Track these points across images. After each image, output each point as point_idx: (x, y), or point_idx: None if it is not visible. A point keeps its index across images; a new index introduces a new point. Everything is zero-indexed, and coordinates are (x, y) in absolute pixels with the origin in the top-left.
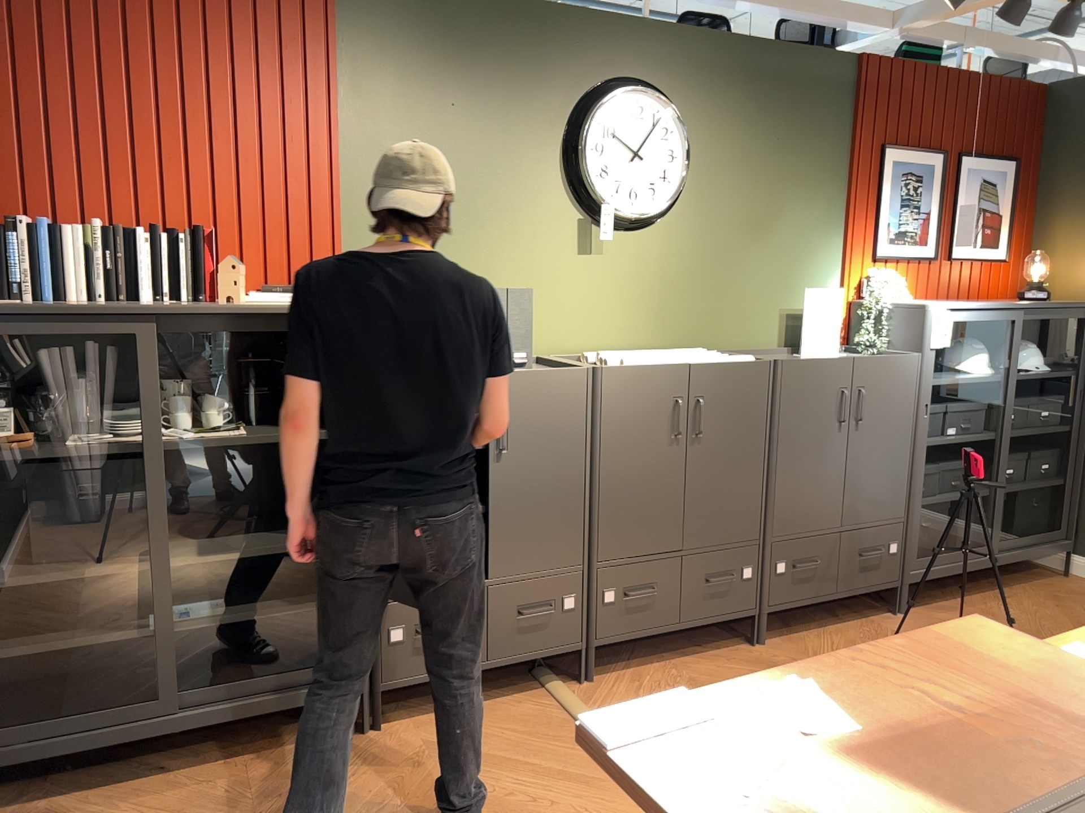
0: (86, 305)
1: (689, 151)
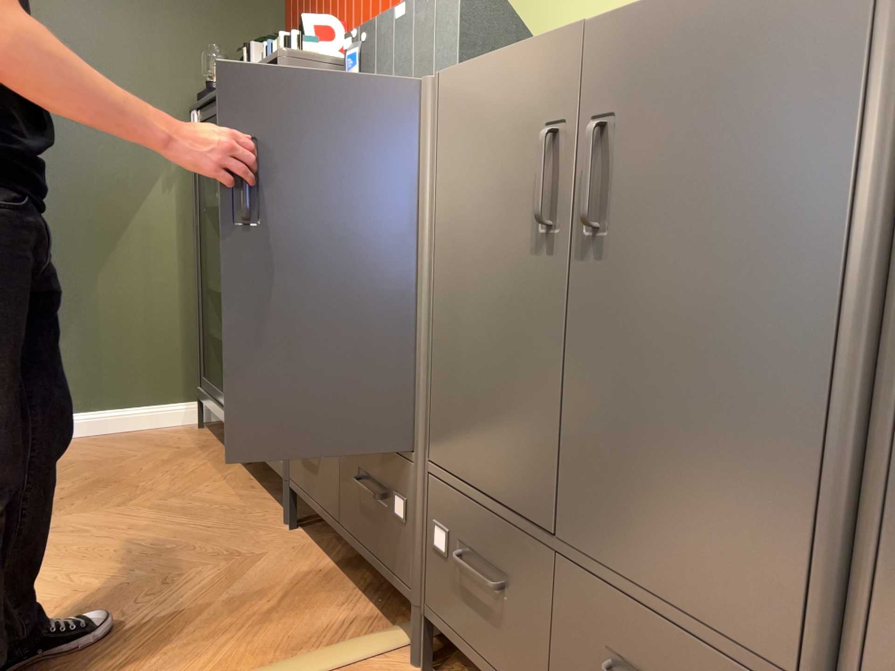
0: None
1: None
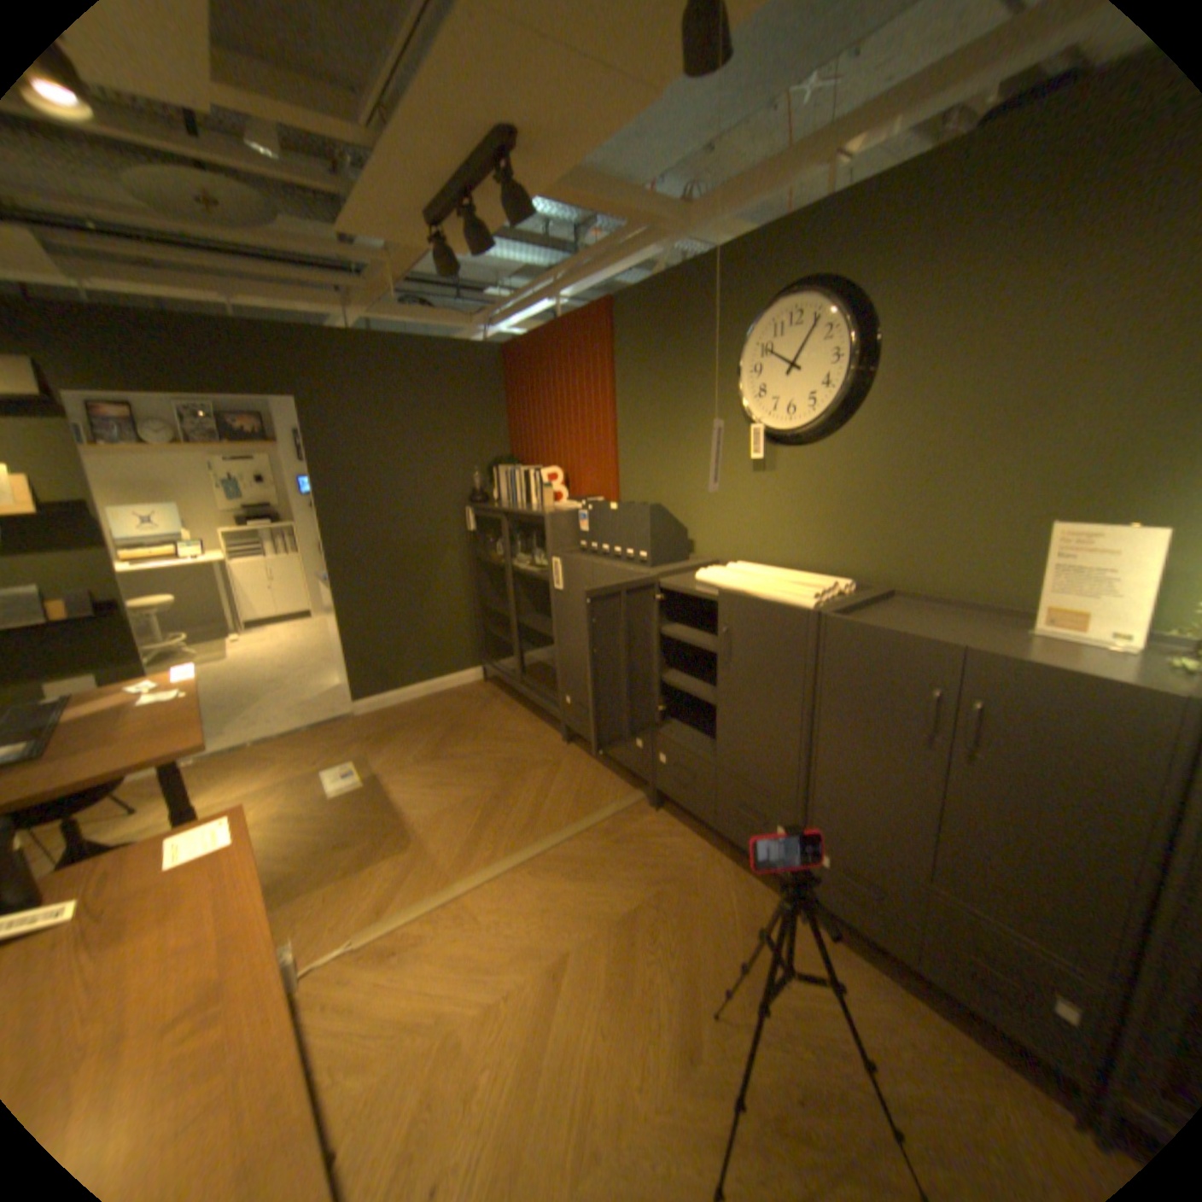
0: (519, 506)
1: (864, 340)
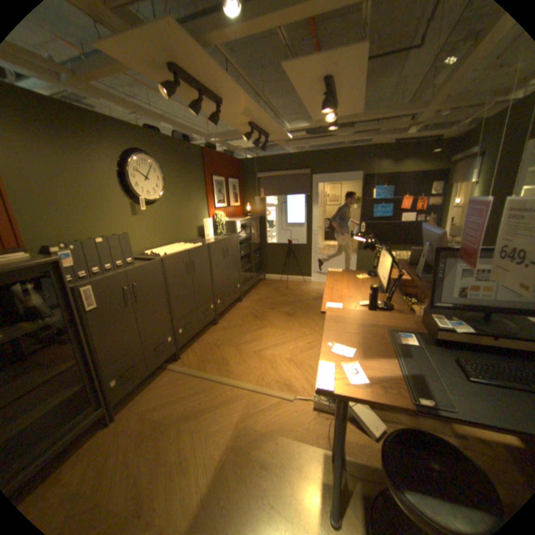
0: None
1: (163, 177)
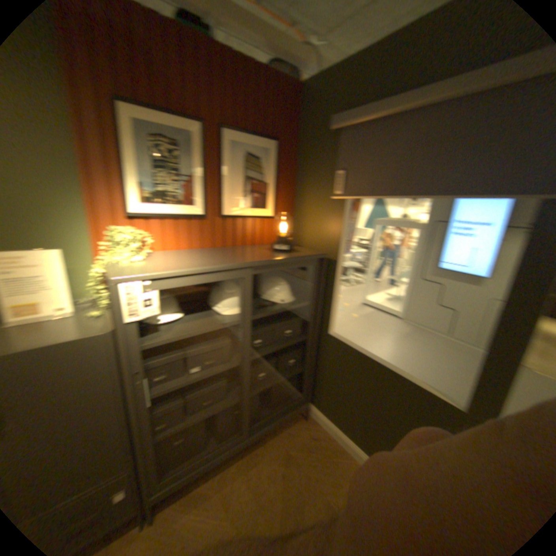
0: None
1: None
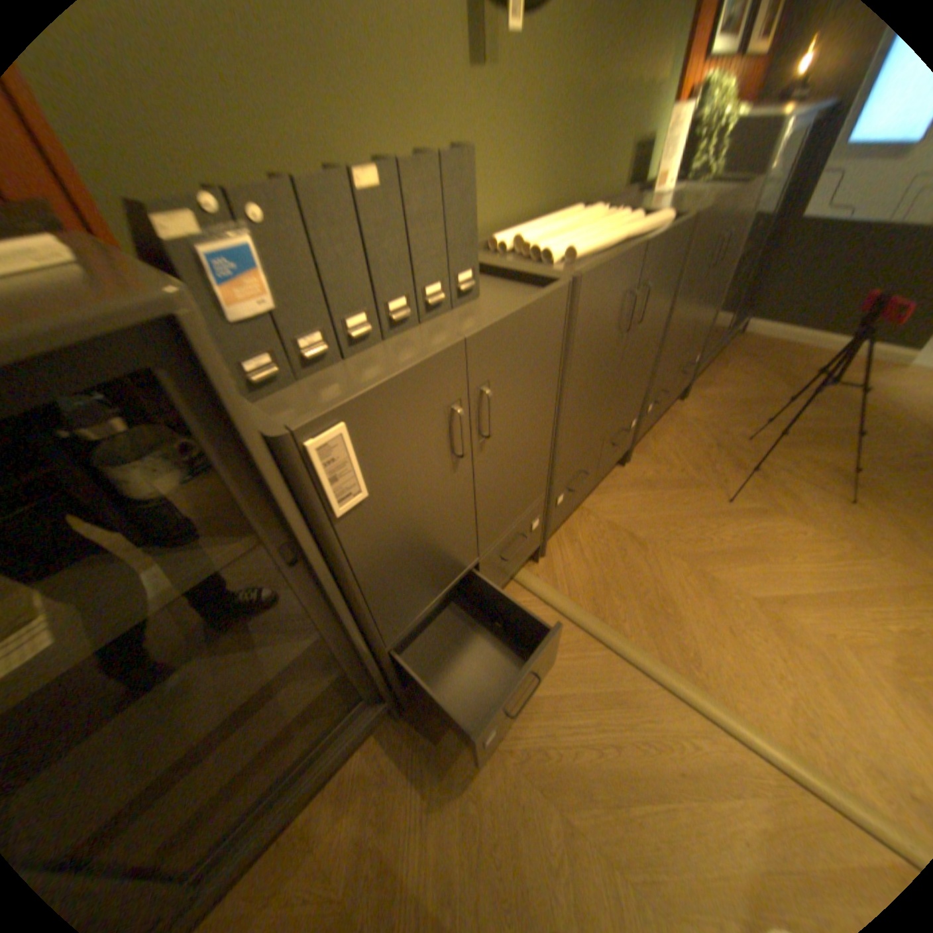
0: None
1: None
